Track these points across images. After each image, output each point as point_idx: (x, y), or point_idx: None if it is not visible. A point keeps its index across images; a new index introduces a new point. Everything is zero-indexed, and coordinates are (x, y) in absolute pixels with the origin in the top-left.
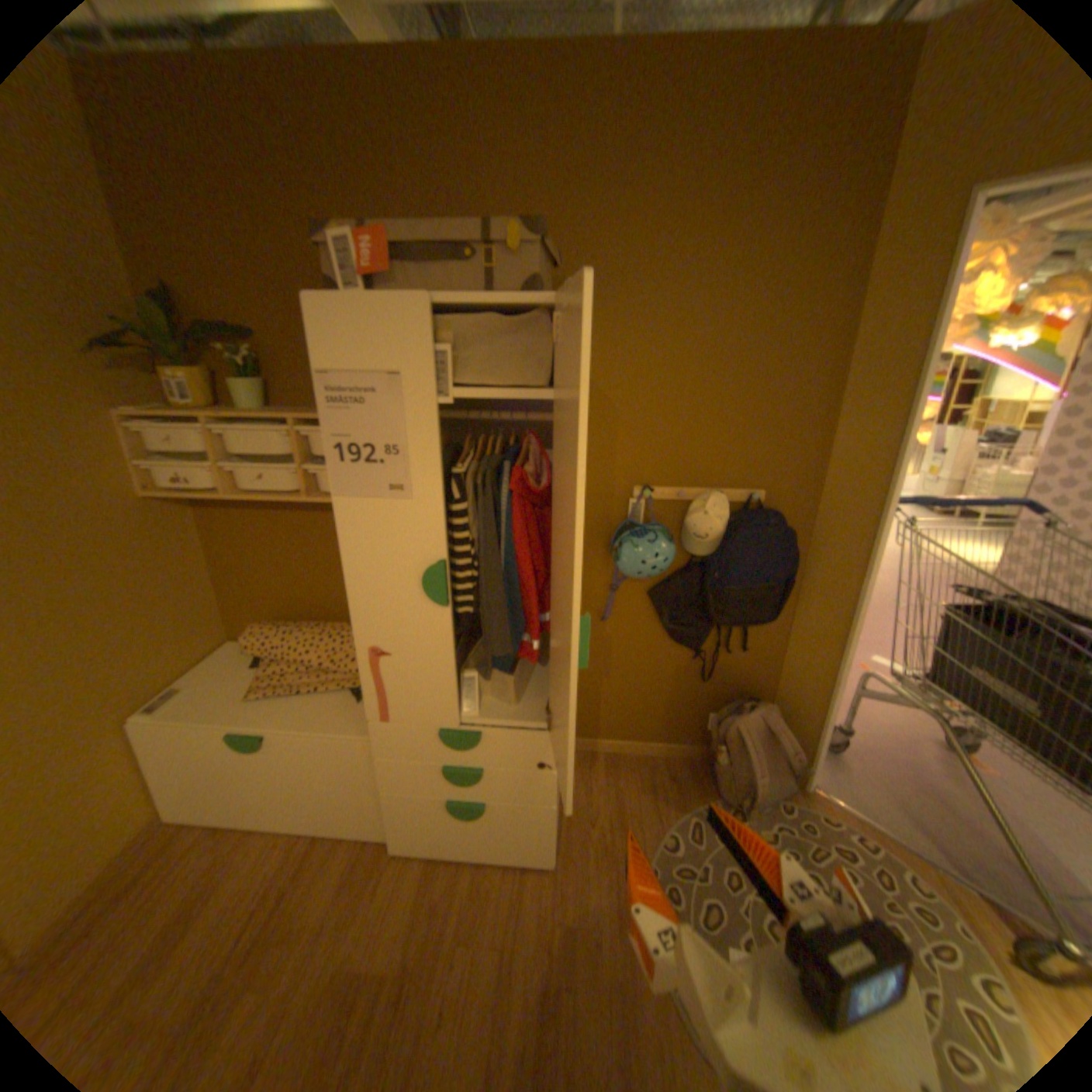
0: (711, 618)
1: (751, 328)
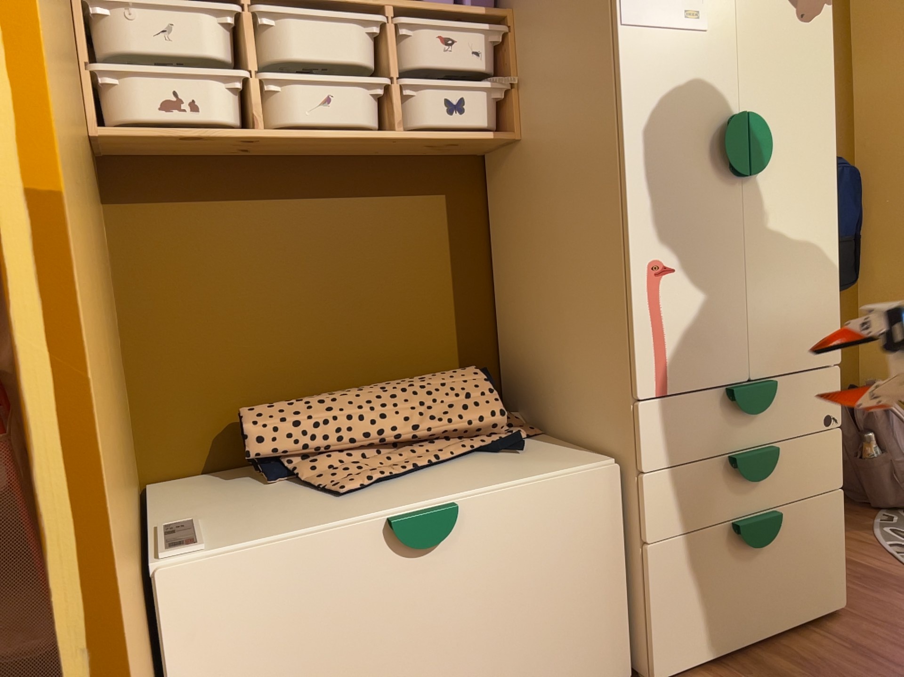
0: None
1: None
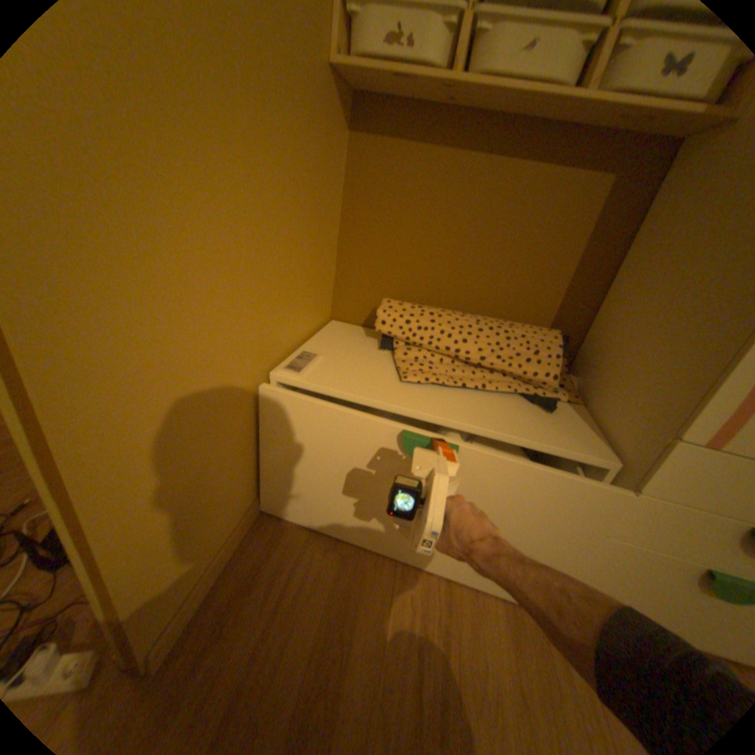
0: None
1: None
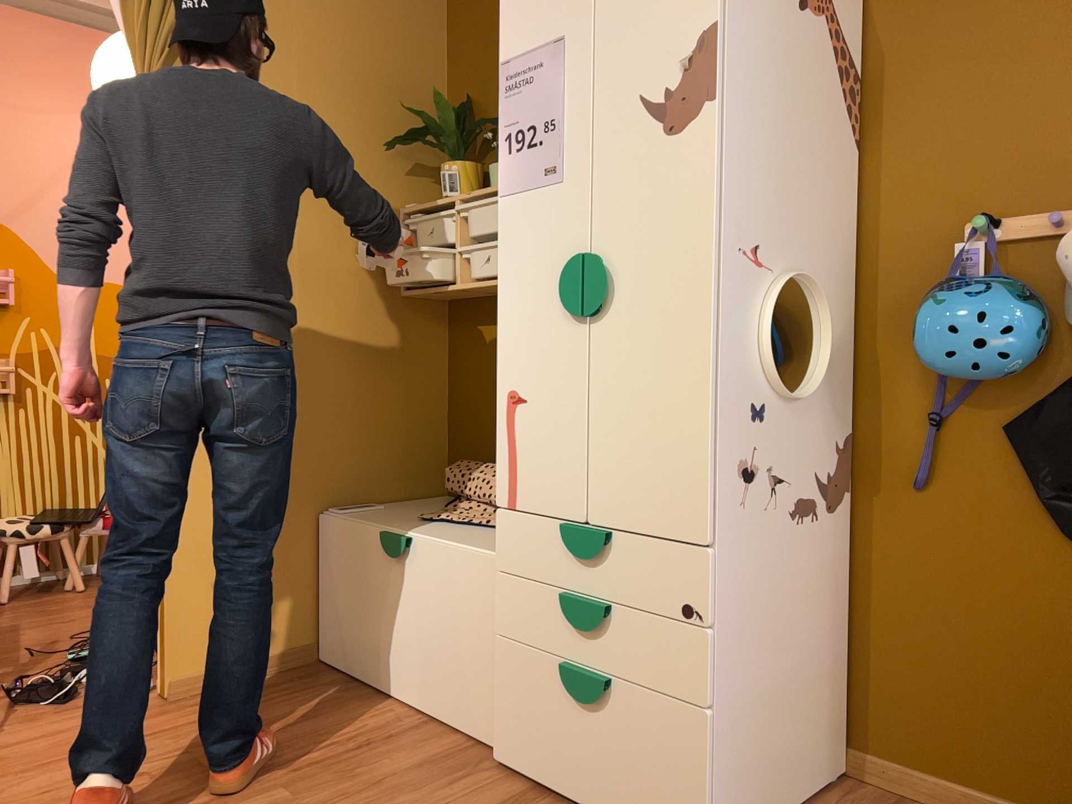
0: None
1: None
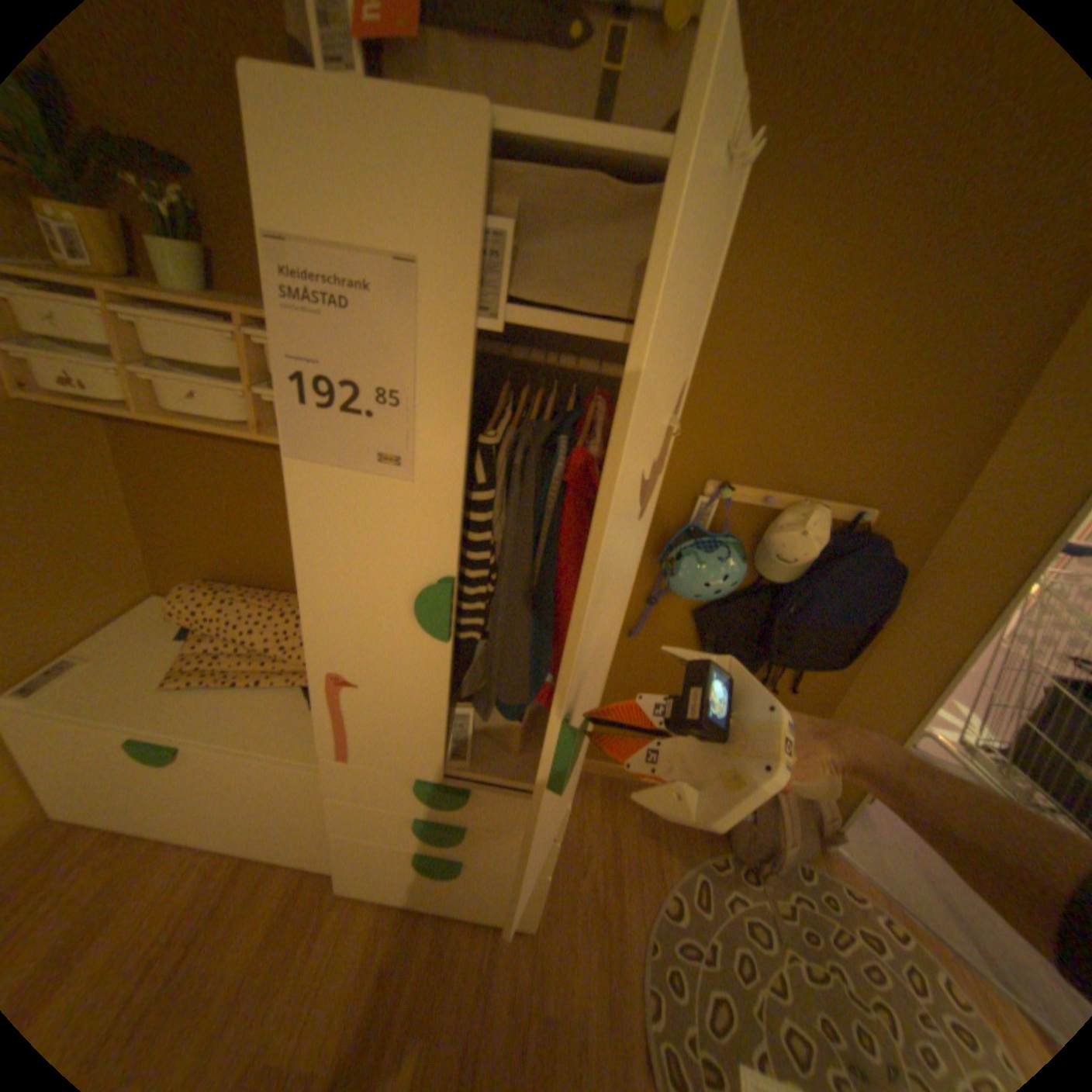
0: (767, 655)
1: (934, 279)
